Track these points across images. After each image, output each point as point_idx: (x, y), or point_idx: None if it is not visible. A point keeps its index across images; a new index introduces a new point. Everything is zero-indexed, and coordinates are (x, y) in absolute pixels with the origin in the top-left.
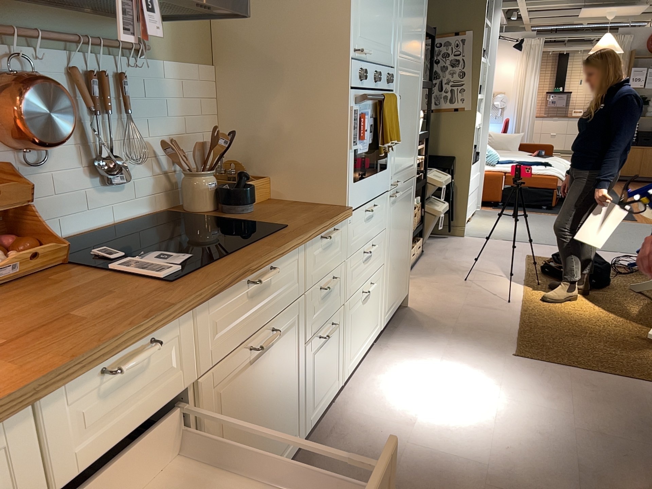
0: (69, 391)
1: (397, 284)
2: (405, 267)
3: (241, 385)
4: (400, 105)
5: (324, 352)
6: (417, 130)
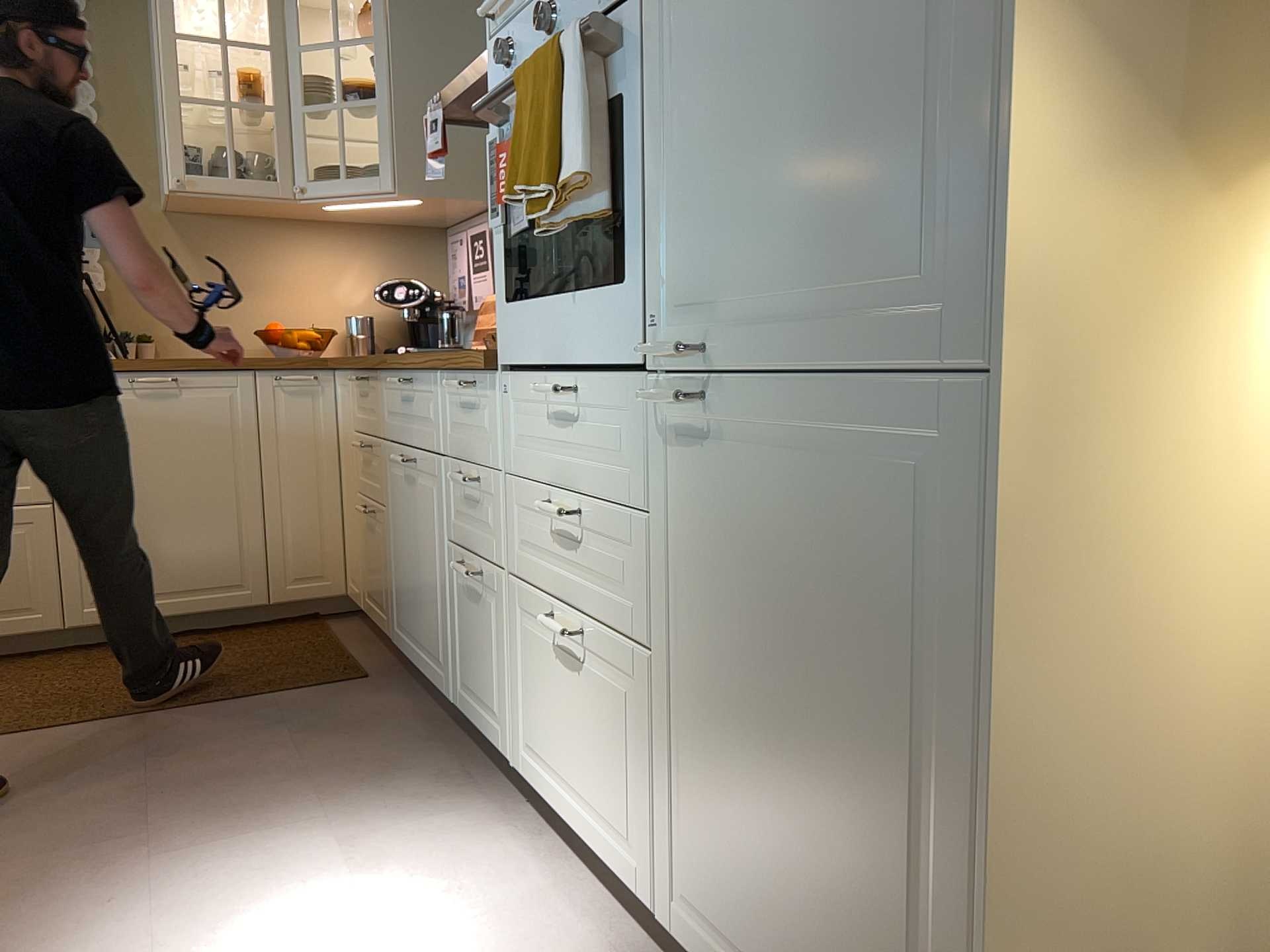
0: (355, 377)
1: (776, 910)
2: (884, 949)
3: (400, 488)
4: (697, 5)
5: (473, 607)
6: (970, 29)
